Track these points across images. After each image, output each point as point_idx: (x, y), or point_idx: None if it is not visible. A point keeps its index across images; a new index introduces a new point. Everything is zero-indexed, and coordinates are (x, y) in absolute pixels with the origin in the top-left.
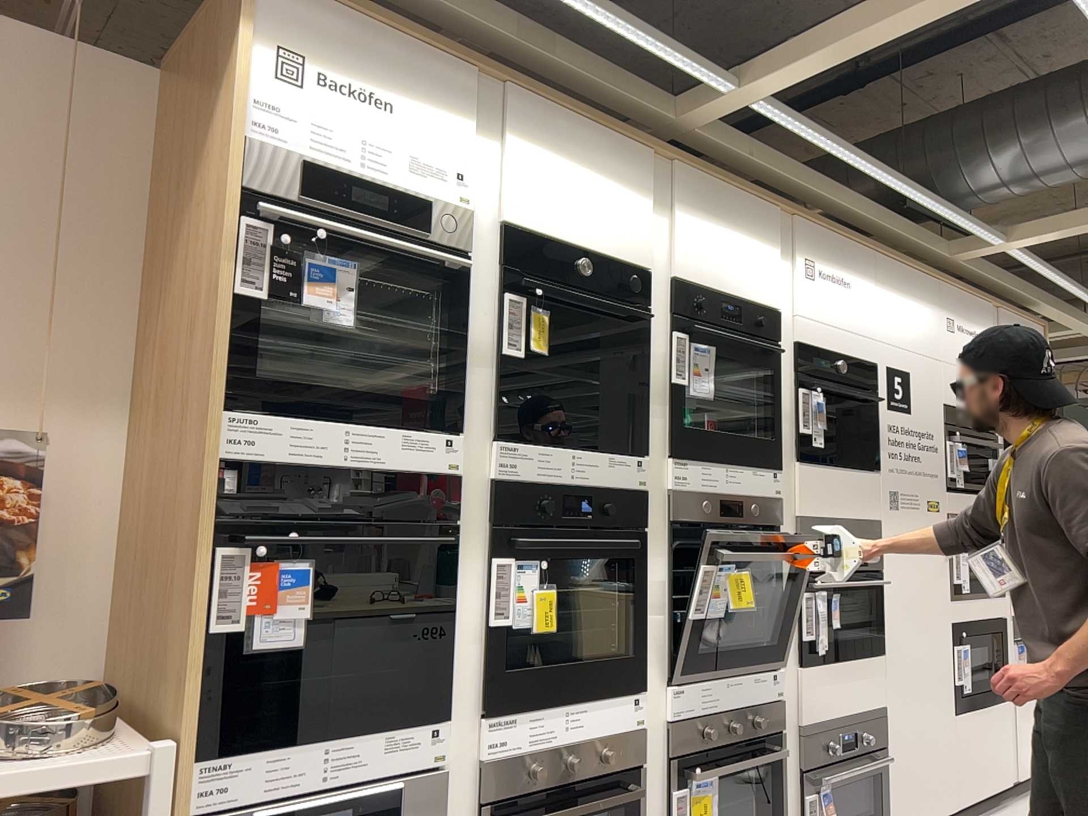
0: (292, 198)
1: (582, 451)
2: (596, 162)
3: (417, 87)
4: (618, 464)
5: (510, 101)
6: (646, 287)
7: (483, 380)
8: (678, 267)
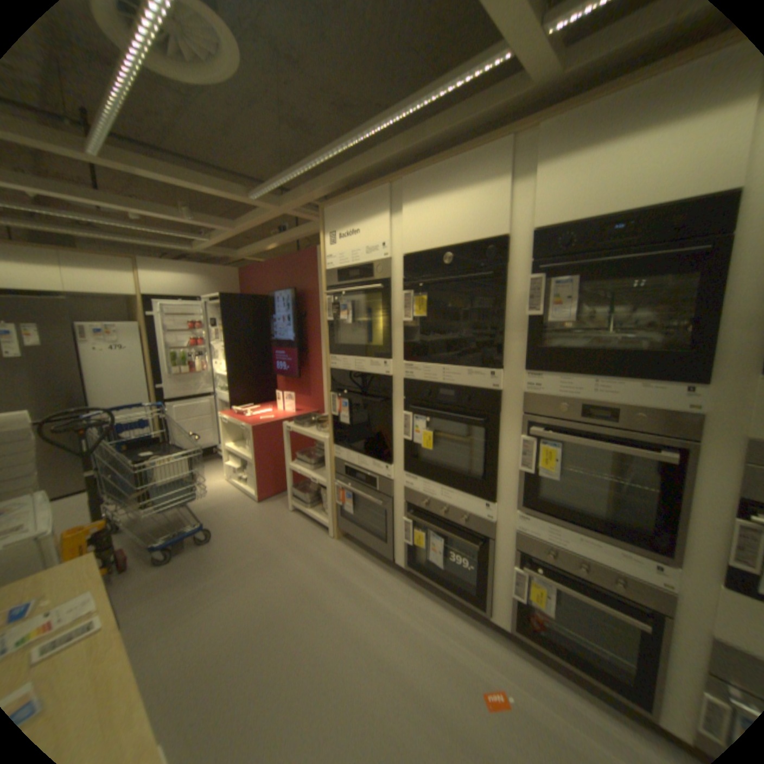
0: (331, 283)
1: (449, 367)
2: (457, 174)
3: (361, 209)
4: (477, 375)
5: (402, 179)
6: (511, 243)
7: (398, 334)
8: (545, 210)
